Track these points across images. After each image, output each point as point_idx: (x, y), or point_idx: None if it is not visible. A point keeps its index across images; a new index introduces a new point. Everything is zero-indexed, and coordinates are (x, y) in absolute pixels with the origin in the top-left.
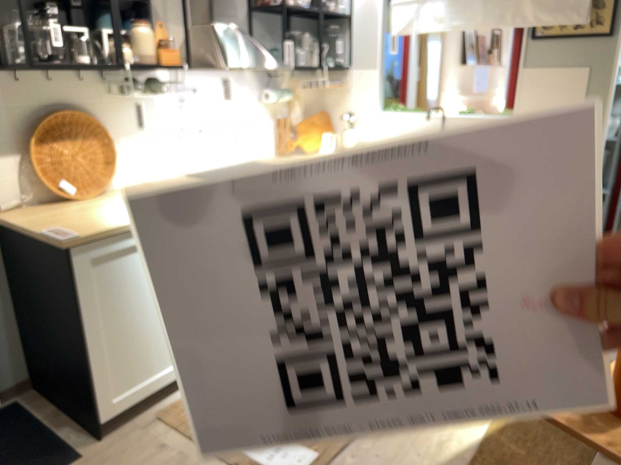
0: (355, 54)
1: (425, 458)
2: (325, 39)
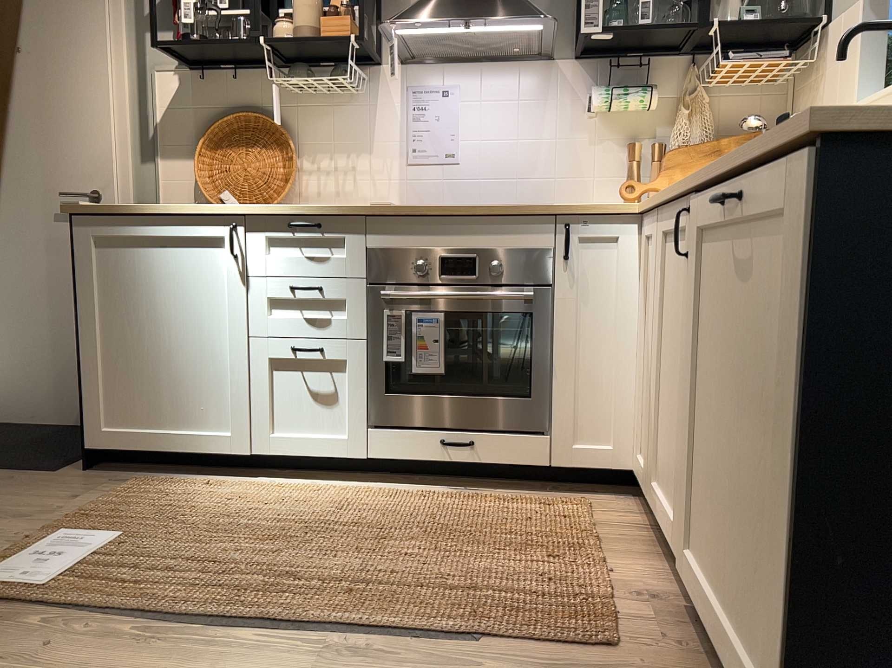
0: None
1: None
2: None
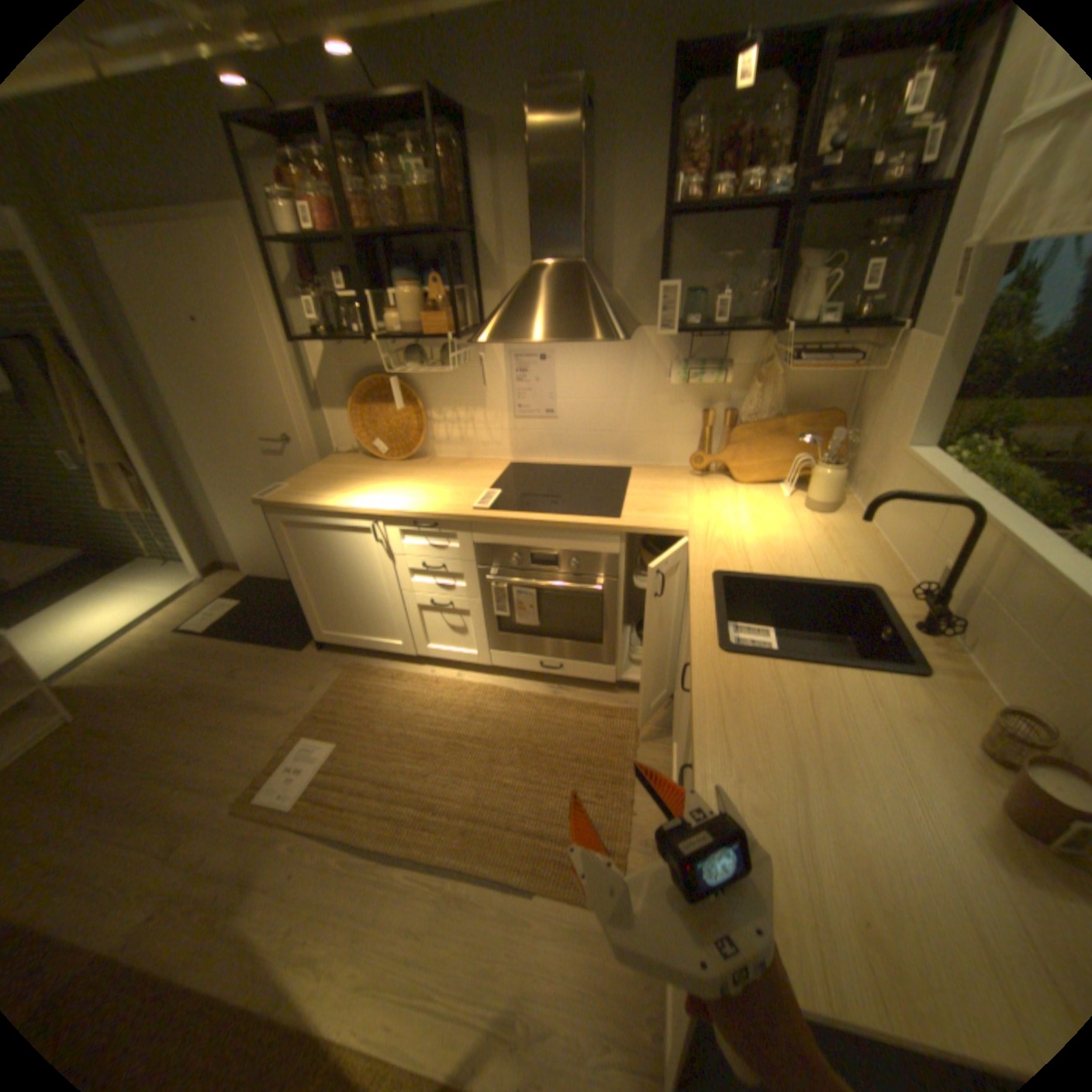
0: (930, 290)
1: (285, 940)
2: (903, 247)
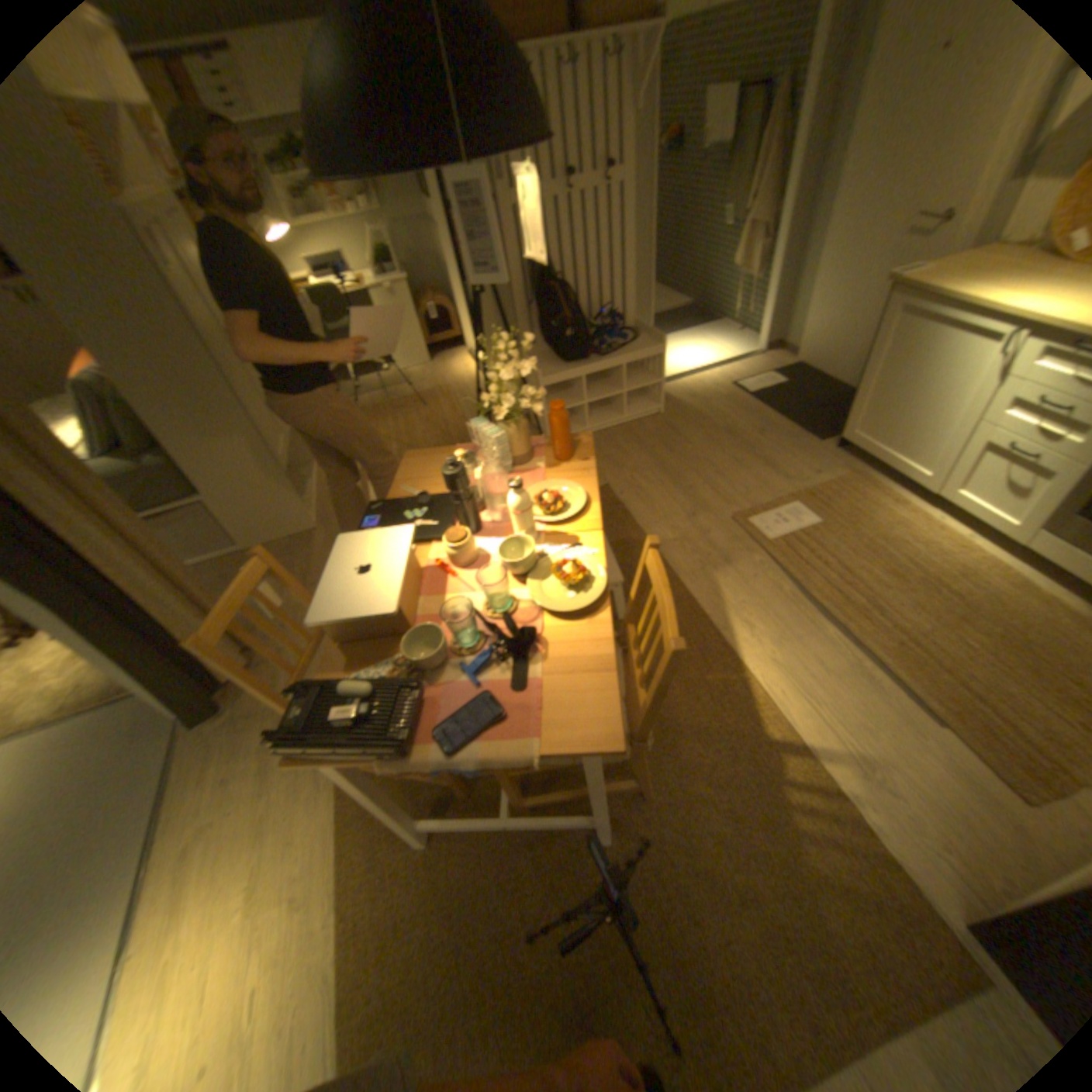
0: None
1: (740, 605)
2: None
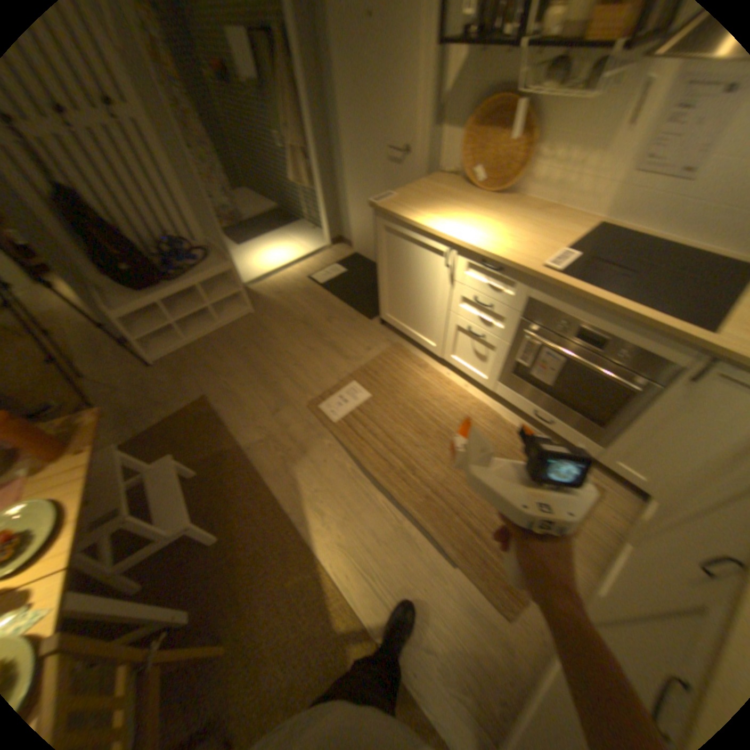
0: None
1: (315, 495)
2: None
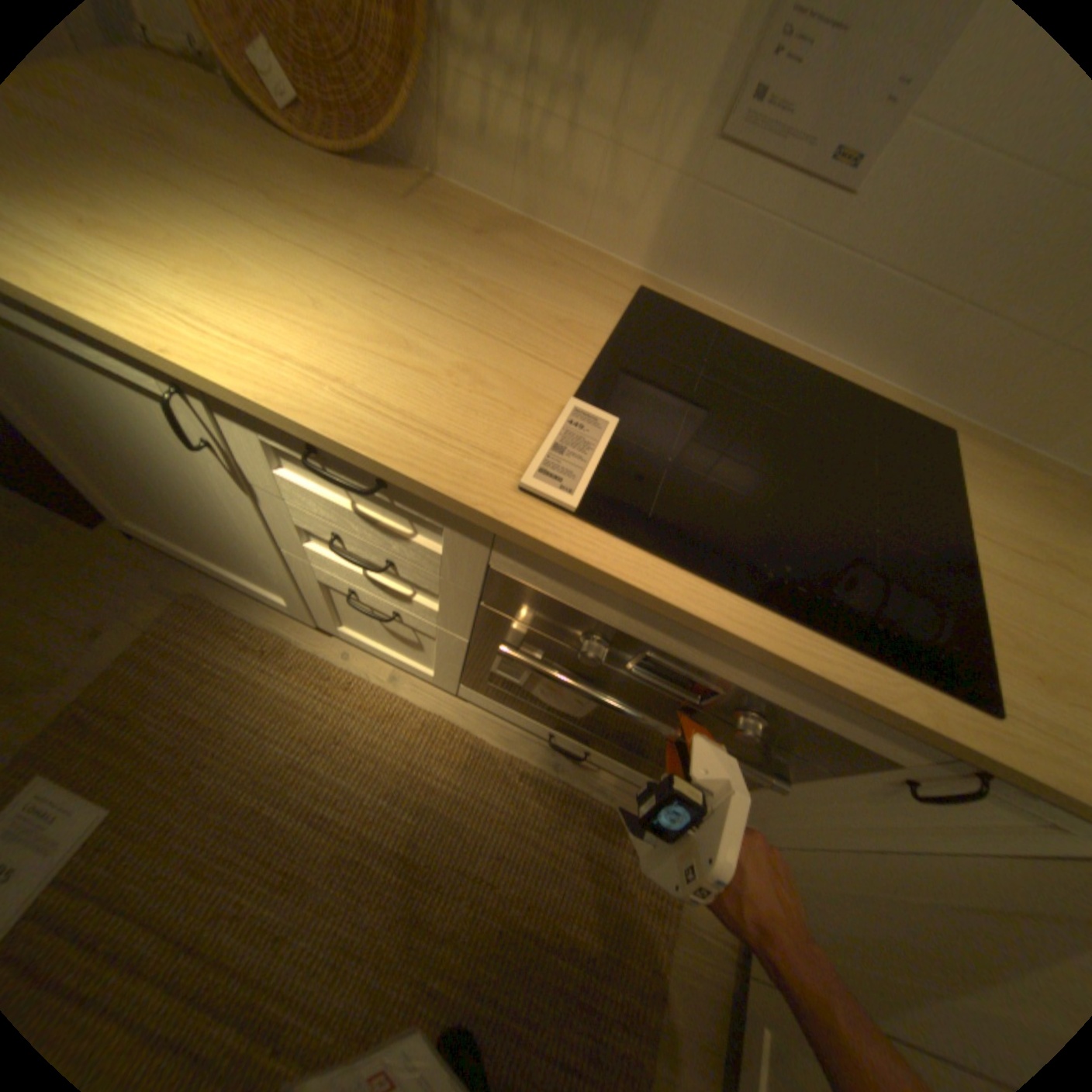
0: None
1: None
2: None
